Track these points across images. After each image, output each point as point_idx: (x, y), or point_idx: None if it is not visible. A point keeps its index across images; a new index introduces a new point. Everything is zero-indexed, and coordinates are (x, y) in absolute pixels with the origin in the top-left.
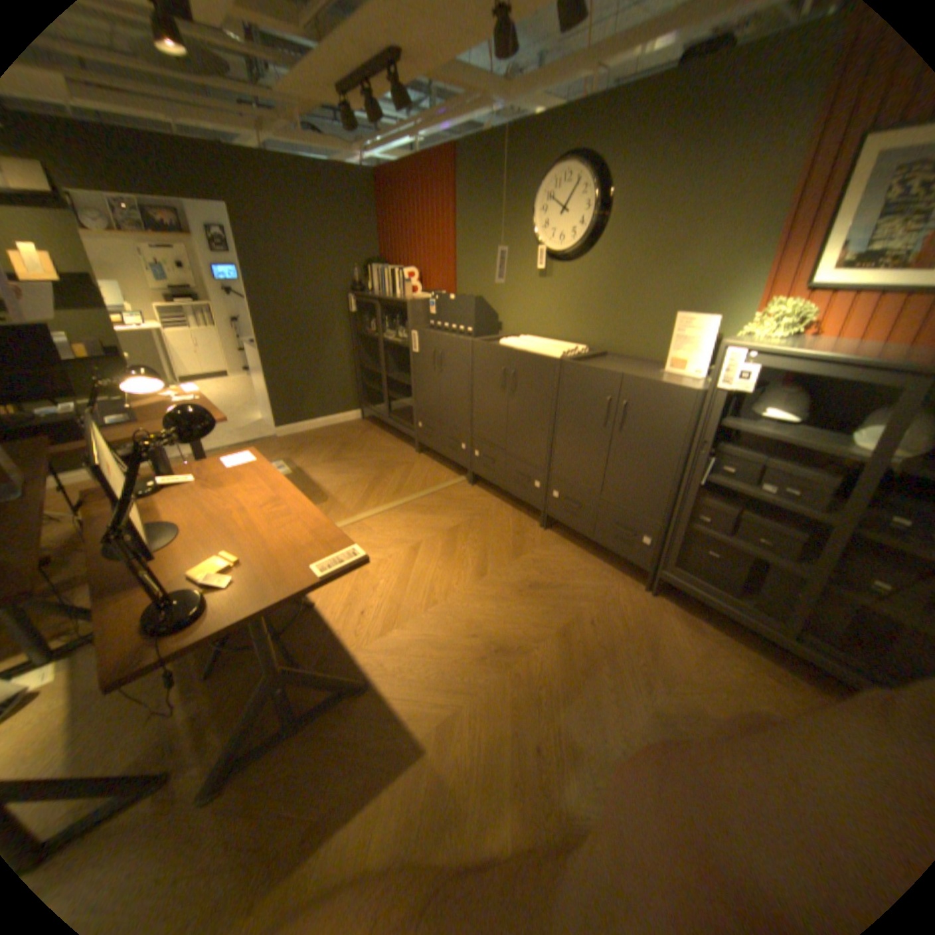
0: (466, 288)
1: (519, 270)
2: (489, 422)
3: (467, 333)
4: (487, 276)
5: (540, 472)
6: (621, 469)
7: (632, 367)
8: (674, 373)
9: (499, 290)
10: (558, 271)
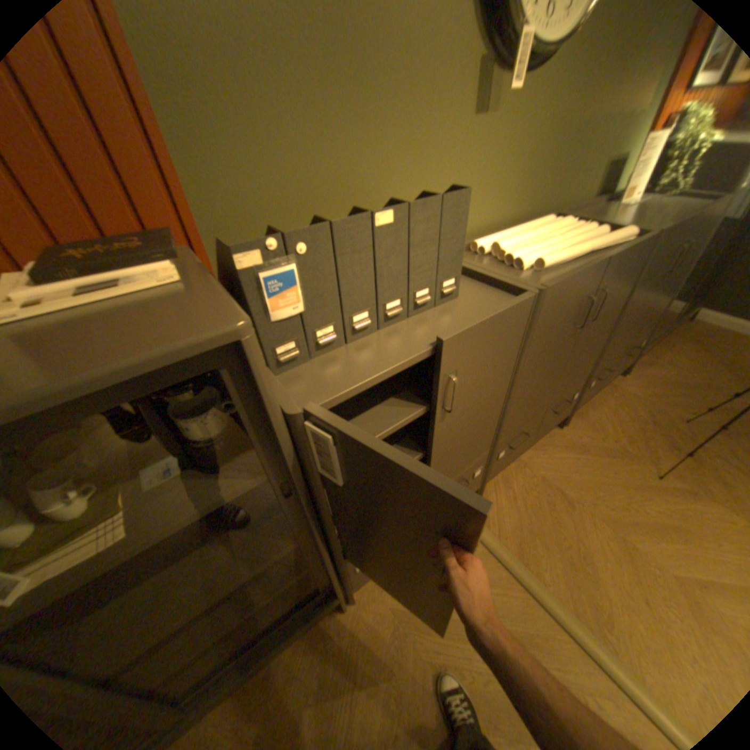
0: (237, 194)
1: (428, 103)
2: (534, 399)
3: (434, 301)
4: (323, 136)
5: (582, 384)
6: (653, 309)
7: (623, 214)
8: (633, 204)
9: (374, 170)
10: (507, 98)
